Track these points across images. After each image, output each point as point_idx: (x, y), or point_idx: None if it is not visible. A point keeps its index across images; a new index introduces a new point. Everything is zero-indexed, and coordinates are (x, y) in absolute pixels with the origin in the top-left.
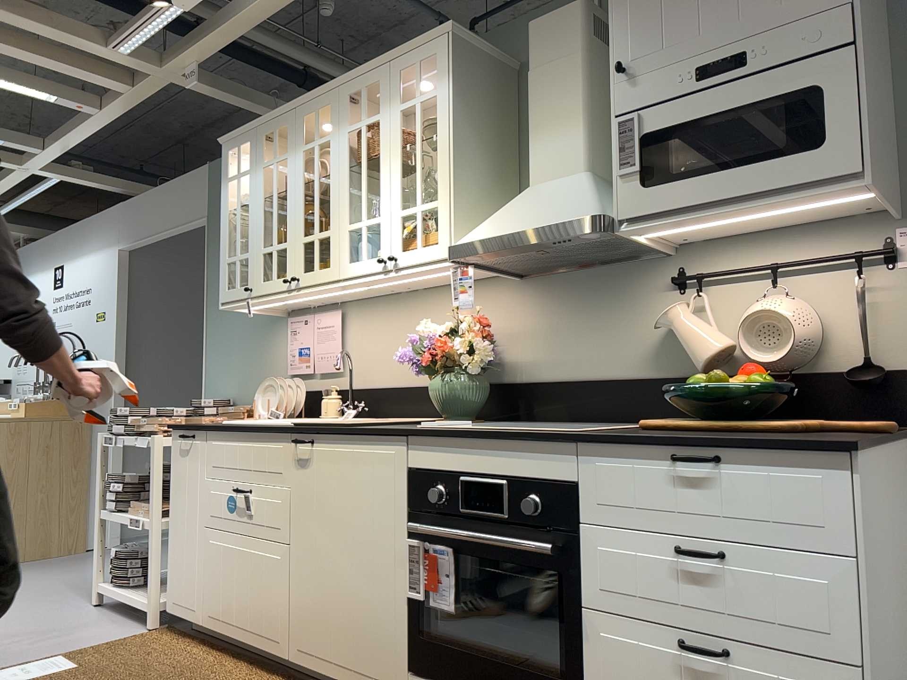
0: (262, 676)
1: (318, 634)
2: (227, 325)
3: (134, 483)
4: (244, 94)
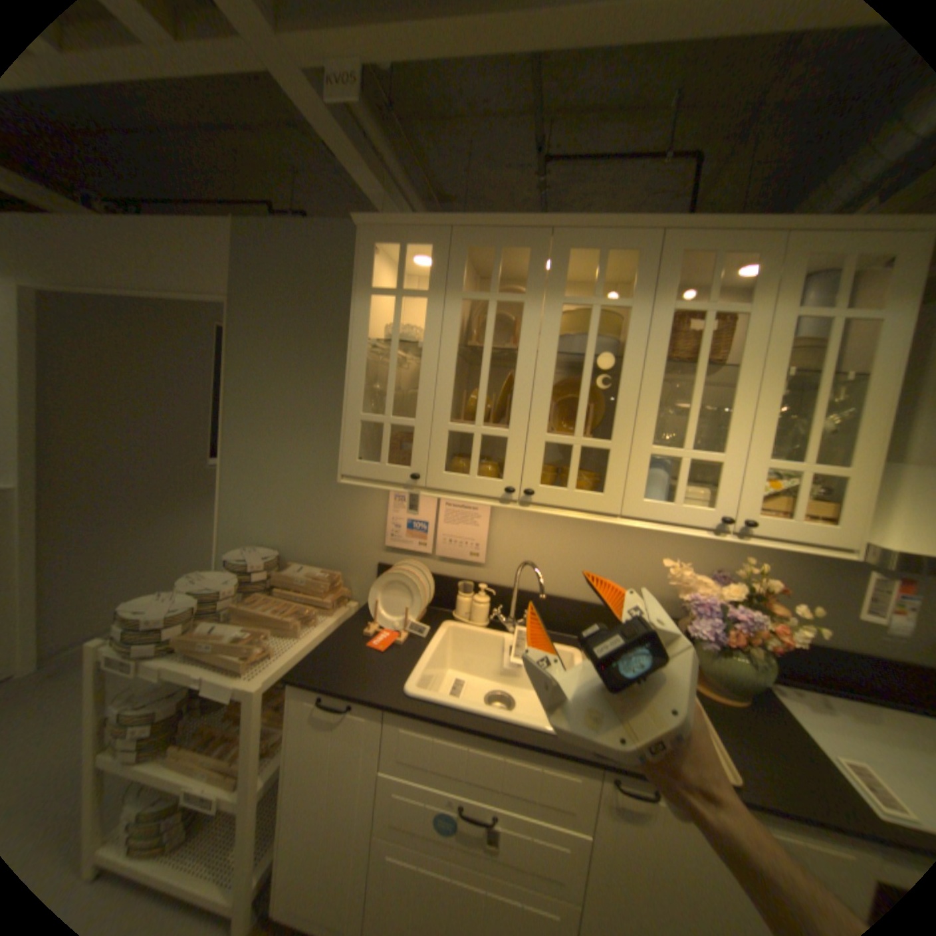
0: None
1: None
2: (265, 454)
3: (164, 712)
4: (360, 142)
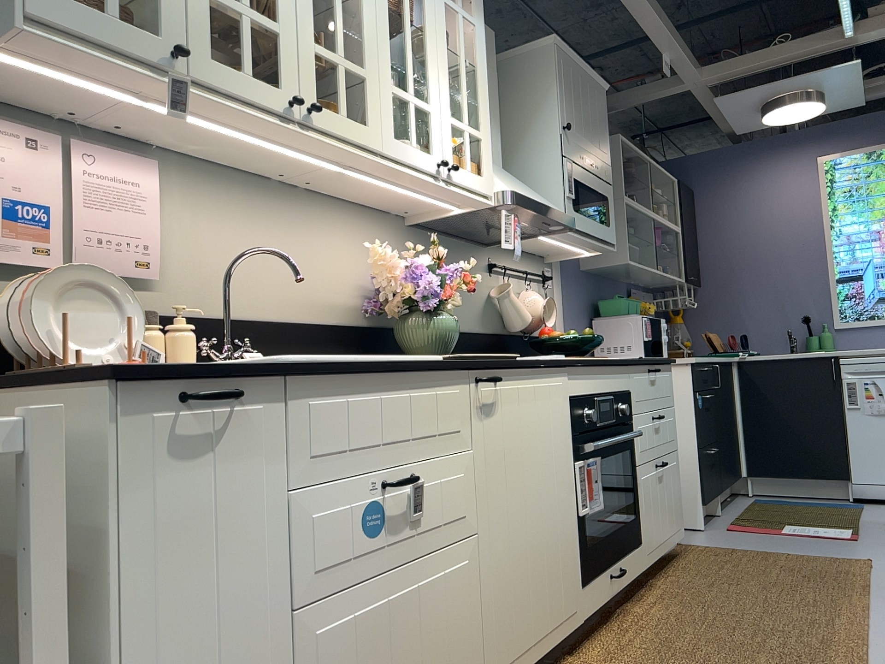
0: None
1: (518, 625)
2: None
3: None
4: None
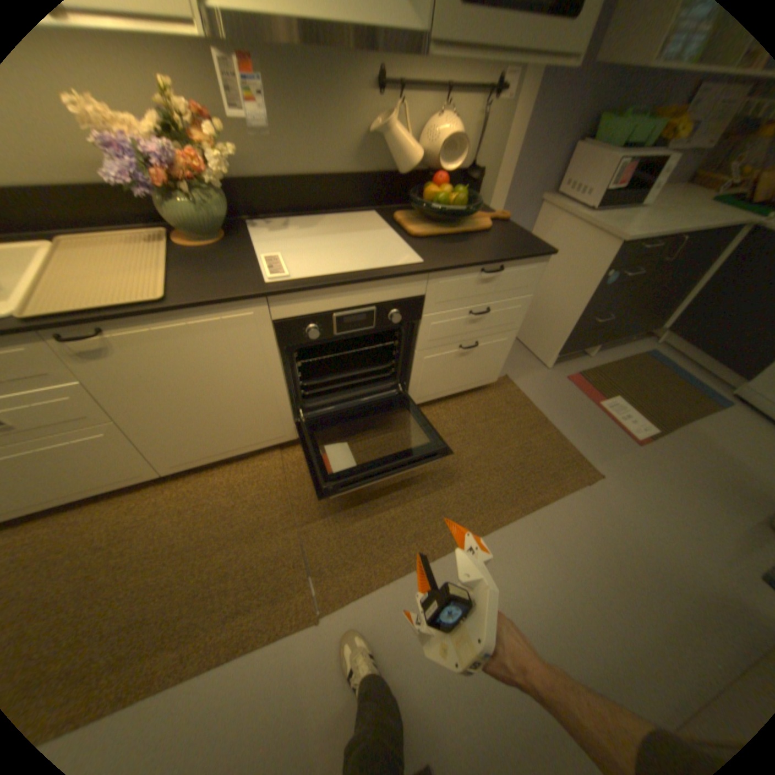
0: (132, 498)
1: (194, 449)
2: None
3: None
4: None
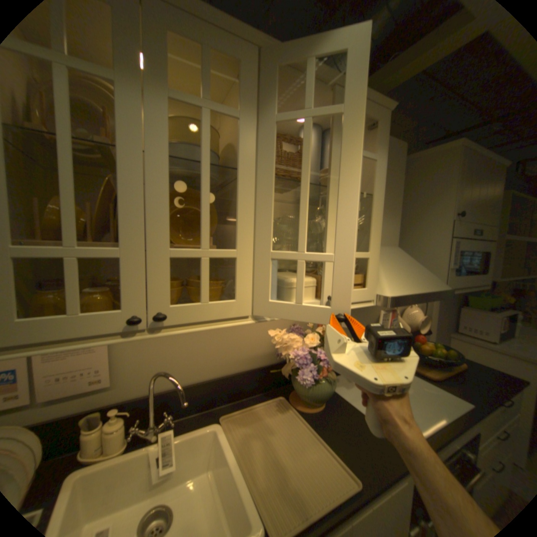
0: None
1: None
2: None
3: None
4: None
